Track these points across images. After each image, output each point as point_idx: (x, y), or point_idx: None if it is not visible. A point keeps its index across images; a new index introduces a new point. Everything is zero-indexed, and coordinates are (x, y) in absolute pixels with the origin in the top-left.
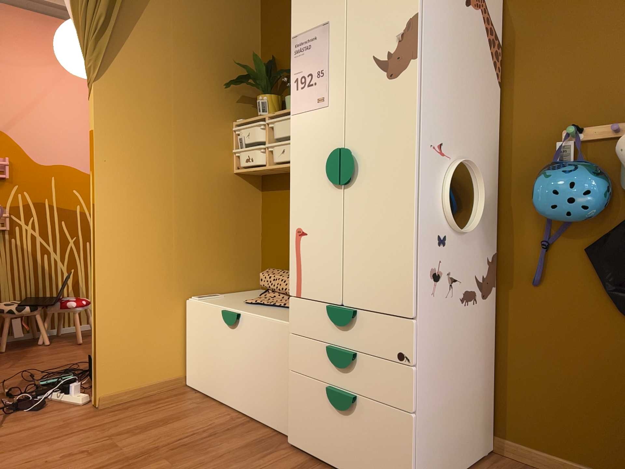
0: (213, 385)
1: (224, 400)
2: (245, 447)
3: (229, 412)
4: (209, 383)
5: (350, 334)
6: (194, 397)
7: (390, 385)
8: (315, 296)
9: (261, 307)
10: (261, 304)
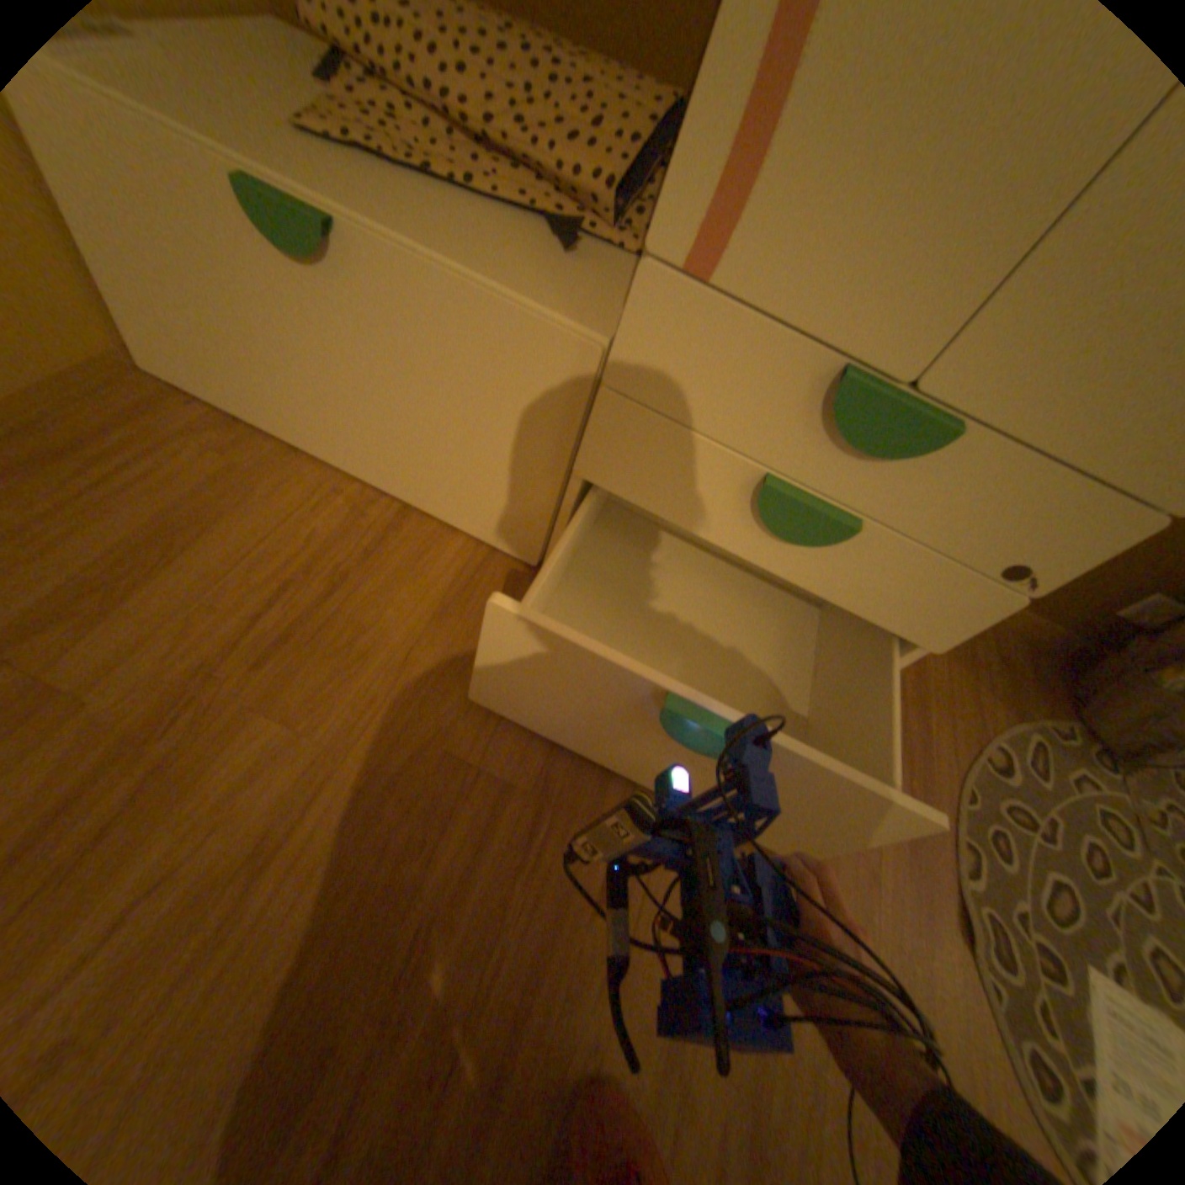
0: (257, 400)
1: (310, 444)
2: (446, 609)
3: (337, 480)
4: (238, 391)
5: (873, 467)
6: (200, 423)
7: (917, 600)
8: (792, 301)
9: (387, 172)
10: (375, 151)
